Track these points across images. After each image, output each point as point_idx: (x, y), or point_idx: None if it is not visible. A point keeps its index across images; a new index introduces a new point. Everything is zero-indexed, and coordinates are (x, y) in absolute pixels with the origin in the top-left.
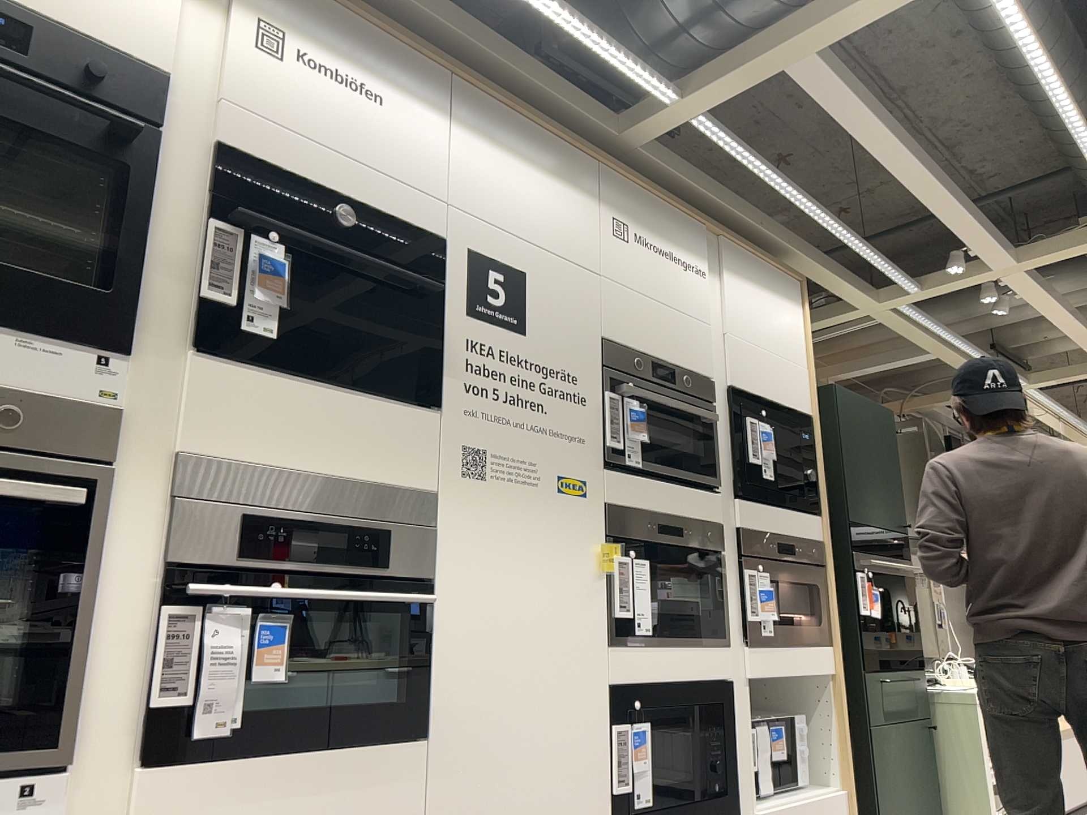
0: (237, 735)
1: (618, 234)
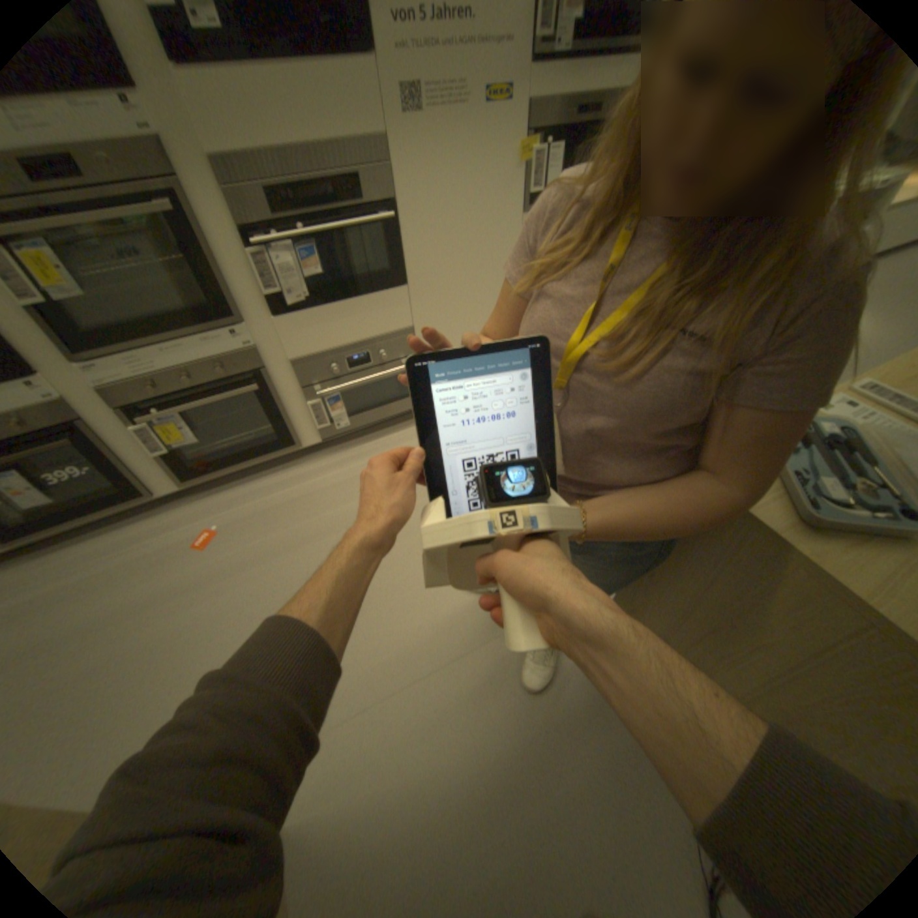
0: (308, 299)
1: None
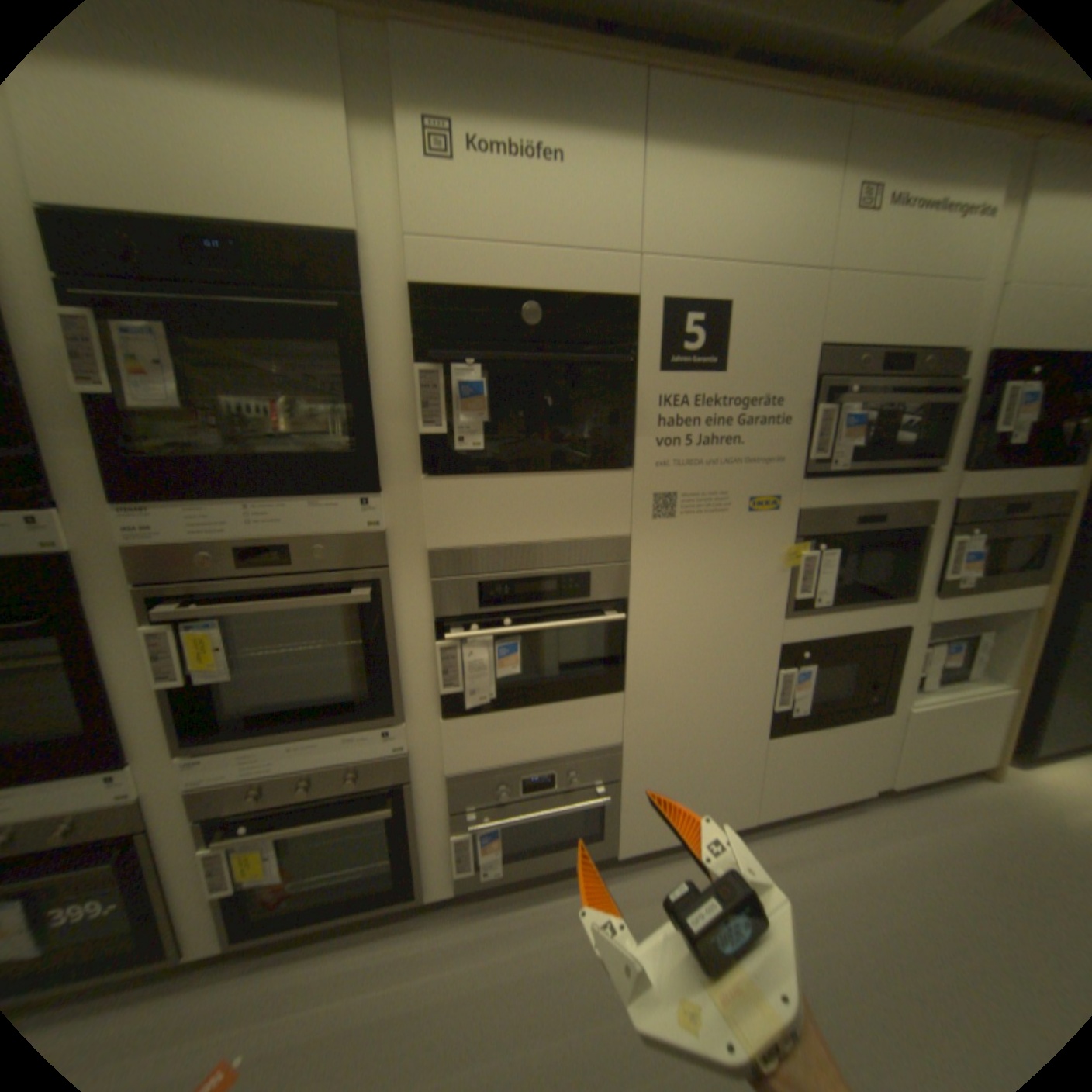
0: (494, 701)
1: (863, 207)
